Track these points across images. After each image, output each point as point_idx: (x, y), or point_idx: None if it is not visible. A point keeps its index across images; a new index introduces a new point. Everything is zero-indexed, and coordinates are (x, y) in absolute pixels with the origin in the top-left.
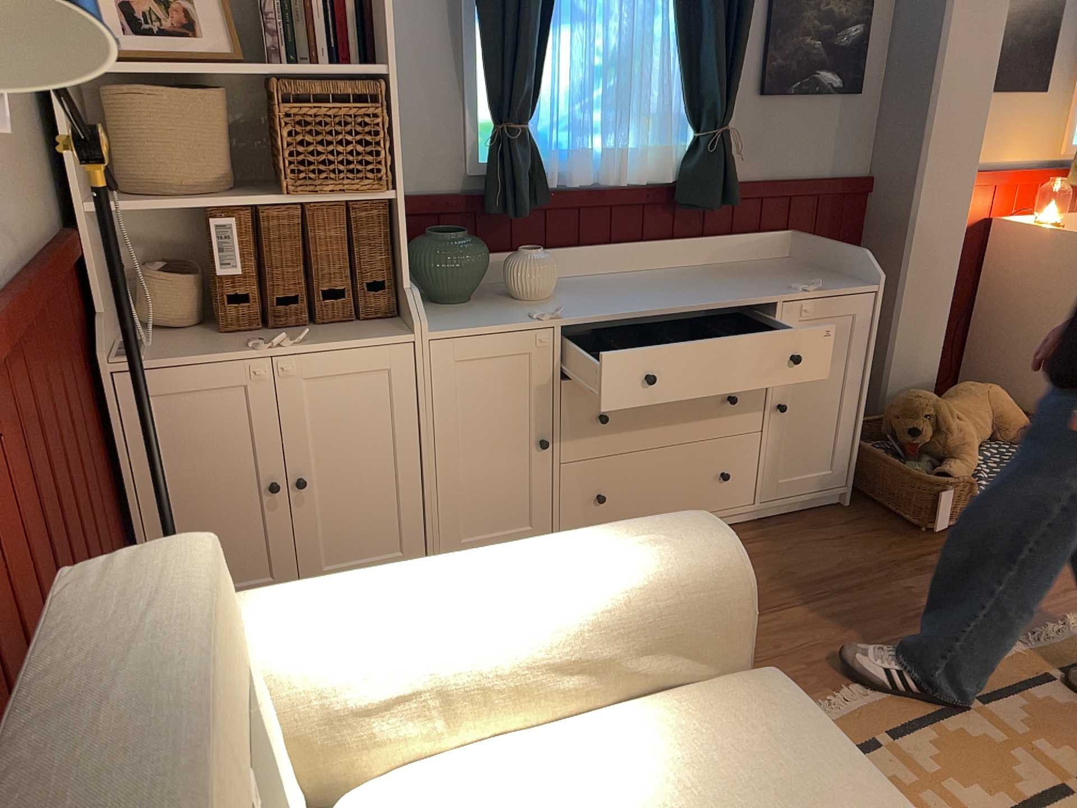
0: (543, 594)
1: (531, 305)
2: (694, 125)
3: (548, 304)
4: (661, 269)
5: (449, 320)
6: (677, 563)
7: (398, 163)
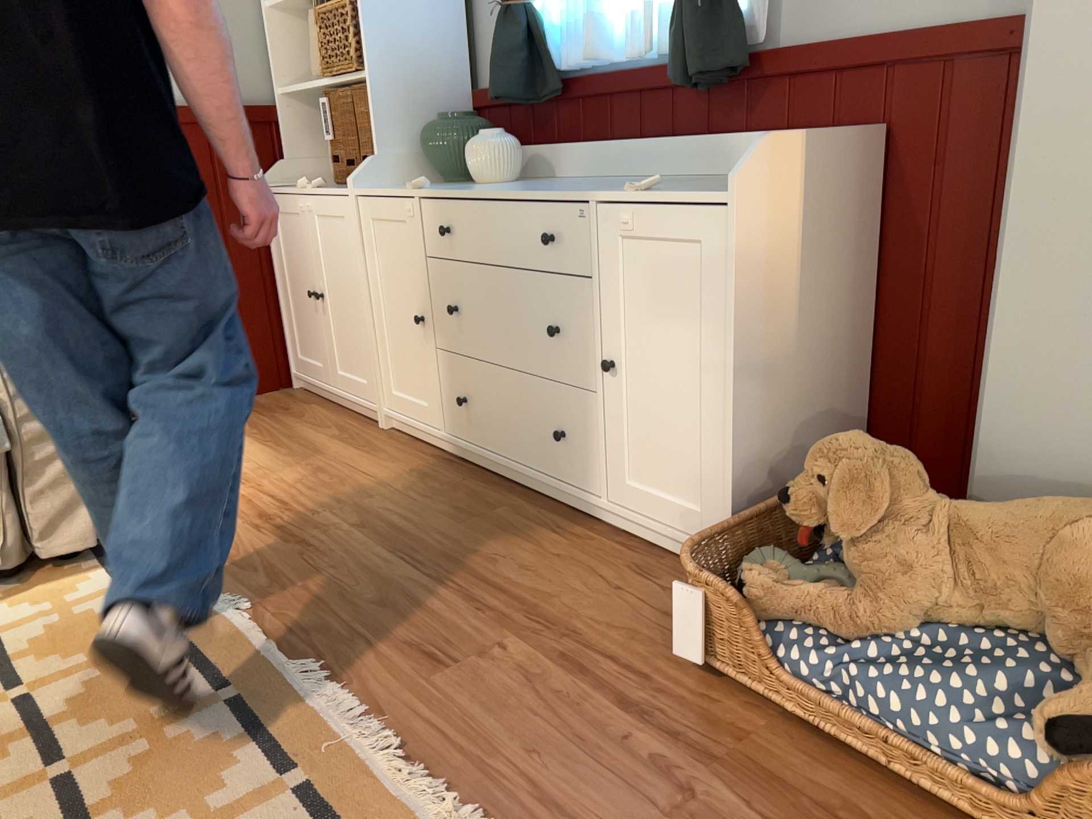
0: None
1: (459, 186)
2: None
3: (470, 186)
4: (674, 176)
5: (395, 188)
6: None
7: (365, 47)
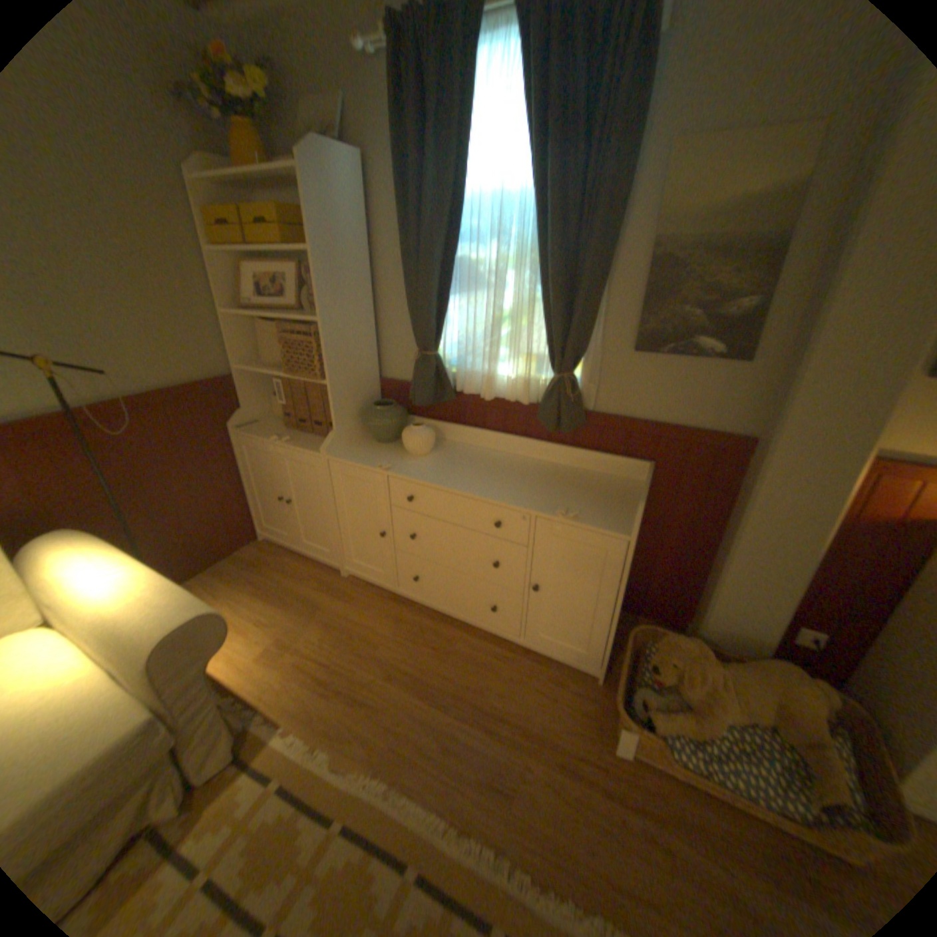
0: (94, 603)
1: (402, 457)
2: (553, 368)
3: (412, 460)
4: (531, 459)
5: (353, 452)
6: (133, 630)
7: (327, 367)
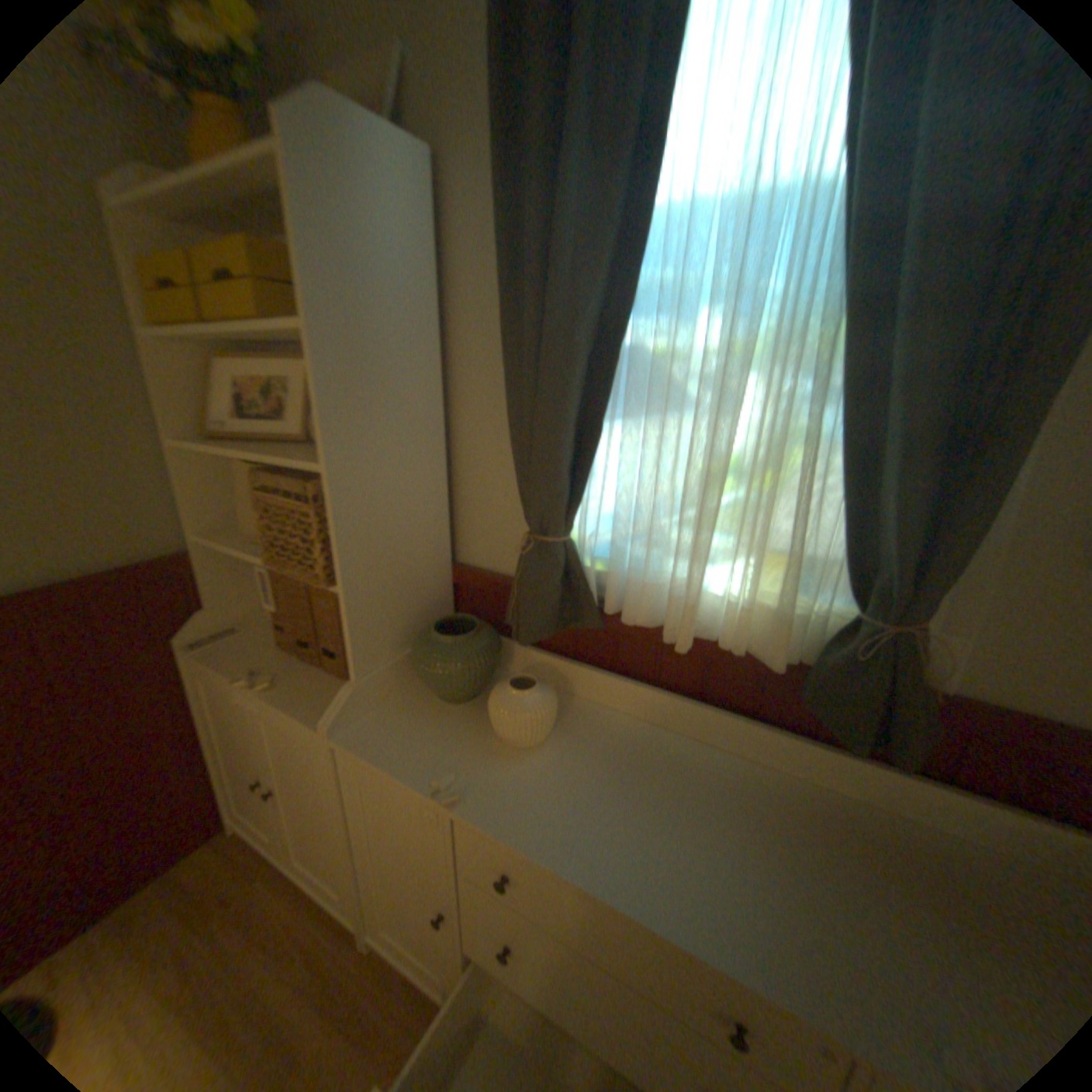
0: None
1: (489, 754)
2: (864, 596)
3: (508, 763)
4: (773, 771)
5: (387, 730)
6: None
7: (340, 562)
